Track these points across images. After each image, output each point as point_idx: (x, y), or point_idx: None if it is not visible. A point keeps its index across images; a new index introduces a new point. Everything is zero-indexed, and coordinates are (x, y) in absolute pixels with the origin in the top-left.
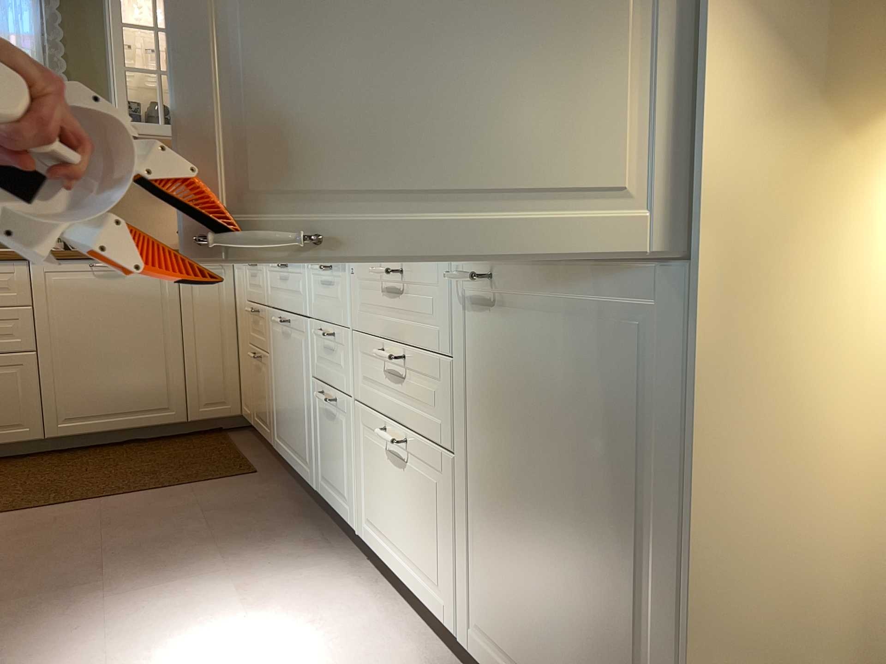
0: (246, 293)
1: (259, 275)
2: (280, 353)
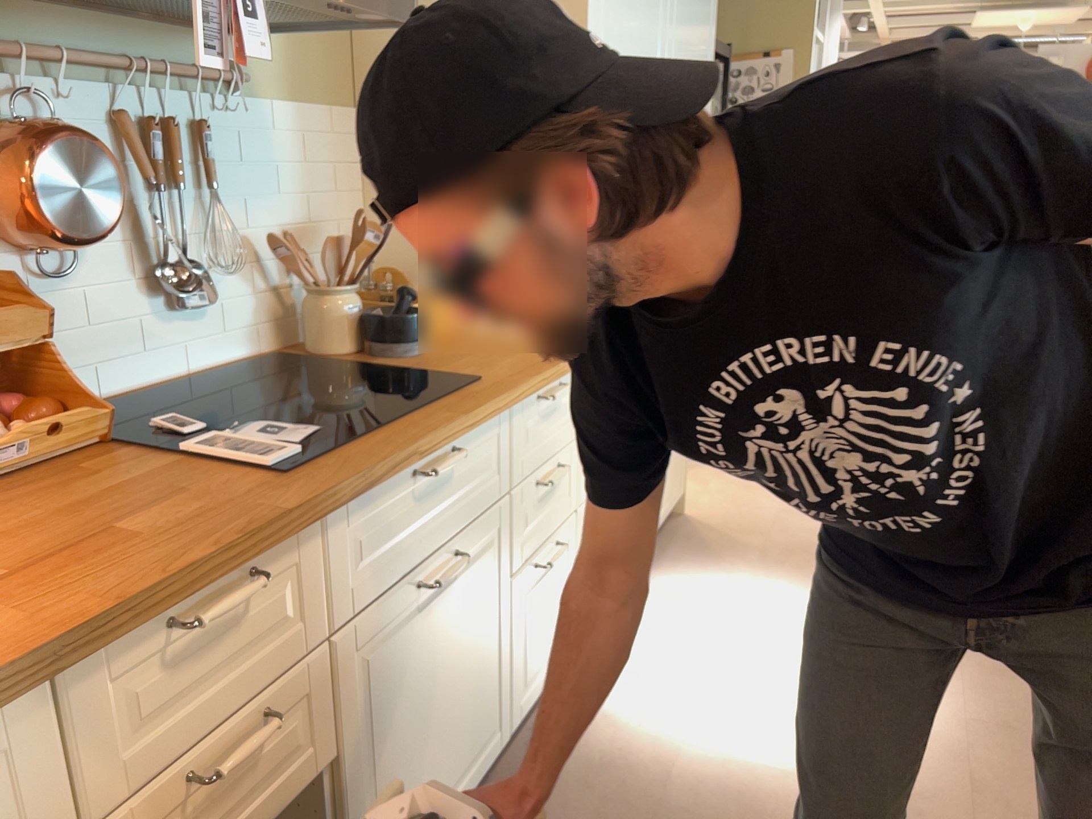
0: (91, 803)
1: (274, 595)
2: (403, 673)
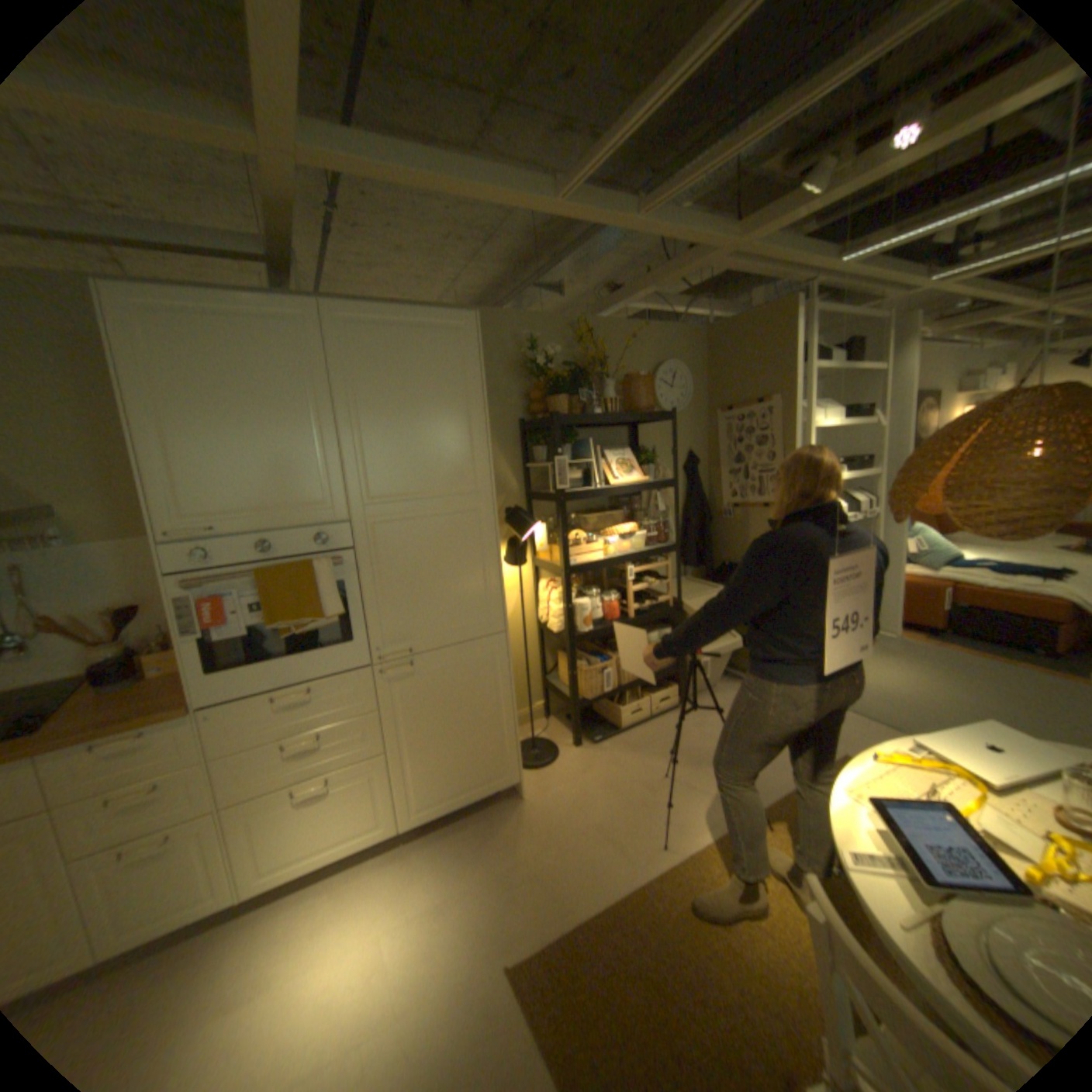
0: None
1: None
2: None
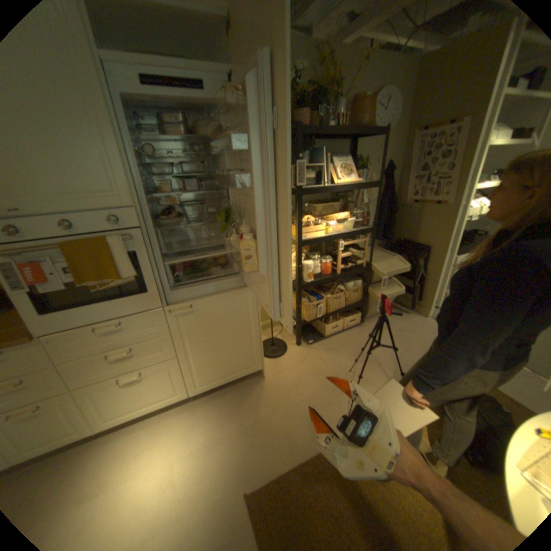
0: None
1: None
2: None
